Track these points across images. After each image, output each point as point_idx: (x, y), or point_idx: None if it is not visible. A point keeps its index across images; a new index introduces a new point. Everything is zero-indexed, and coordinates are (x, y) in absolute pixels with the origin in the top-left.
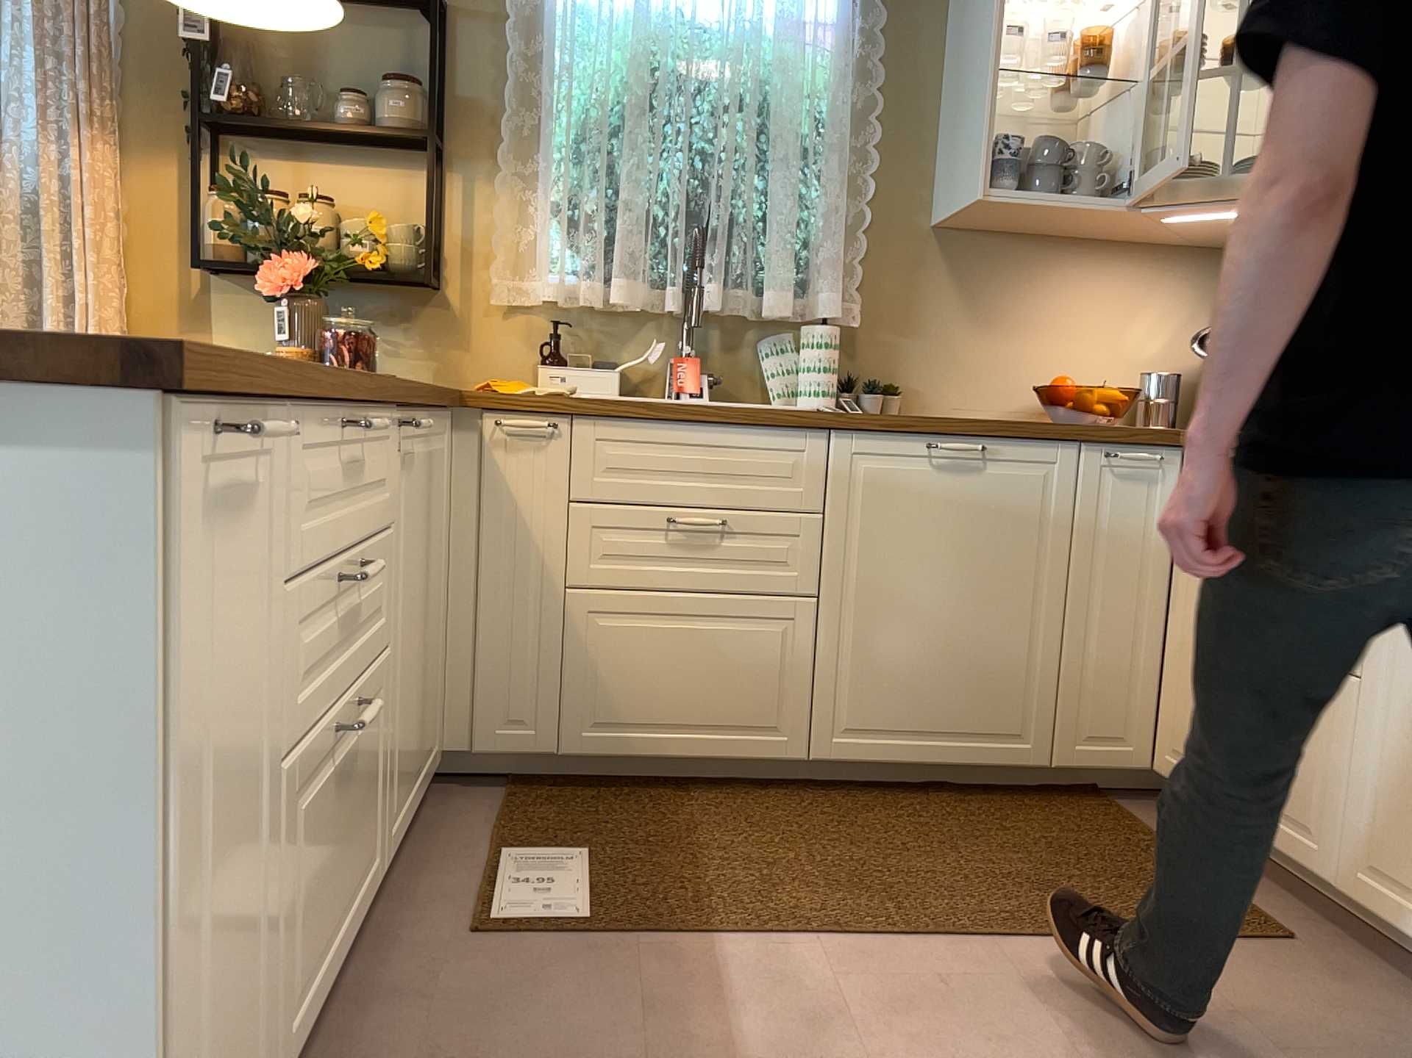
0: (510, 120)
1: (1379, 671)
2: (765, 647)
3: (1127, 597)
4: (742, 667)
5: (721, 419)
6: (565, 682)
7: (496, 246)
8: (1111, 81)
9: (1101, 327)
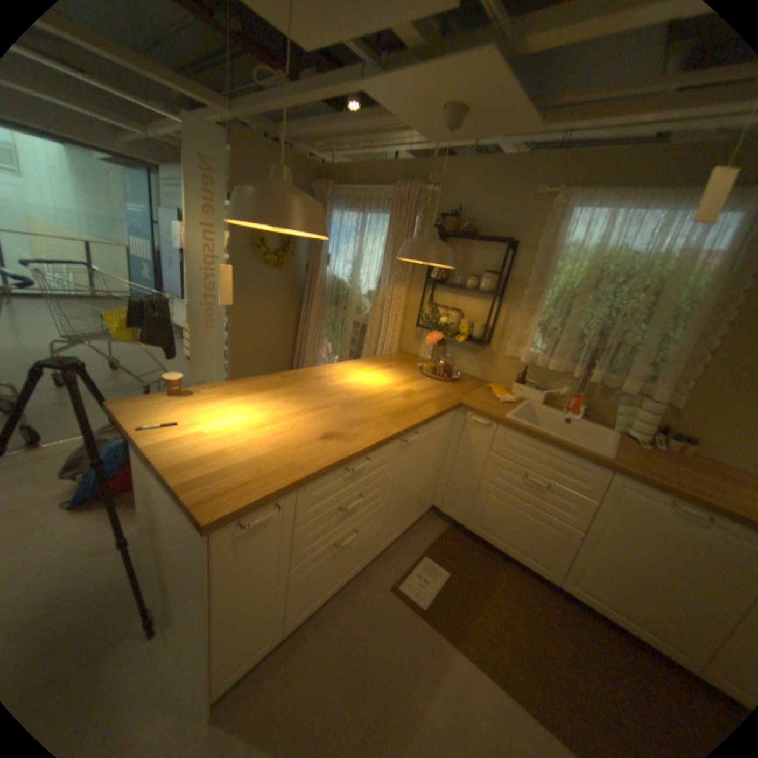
0: (530, 287)
1: None
2: (554, 538)
3: None
4: (542, 540)
5: (560, 448)
6: (474, 507)
7: (511, 335)
8: None
9: None
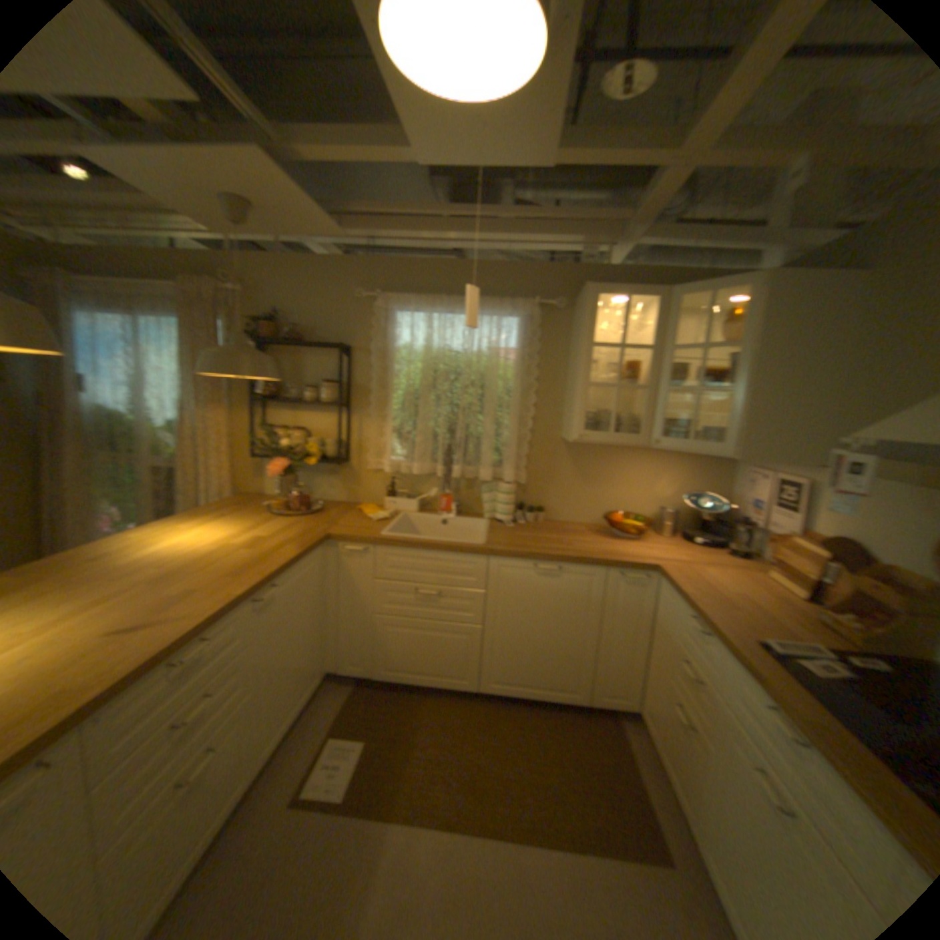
0: (377, 394)
1: (723, 757)
2: (460, 645)
3: (631, 638)
4: (450, 652)
5: (440, 550)
6: (376, 651)
7: (371, 447)
8: (639, 387)
9: (643, 483)
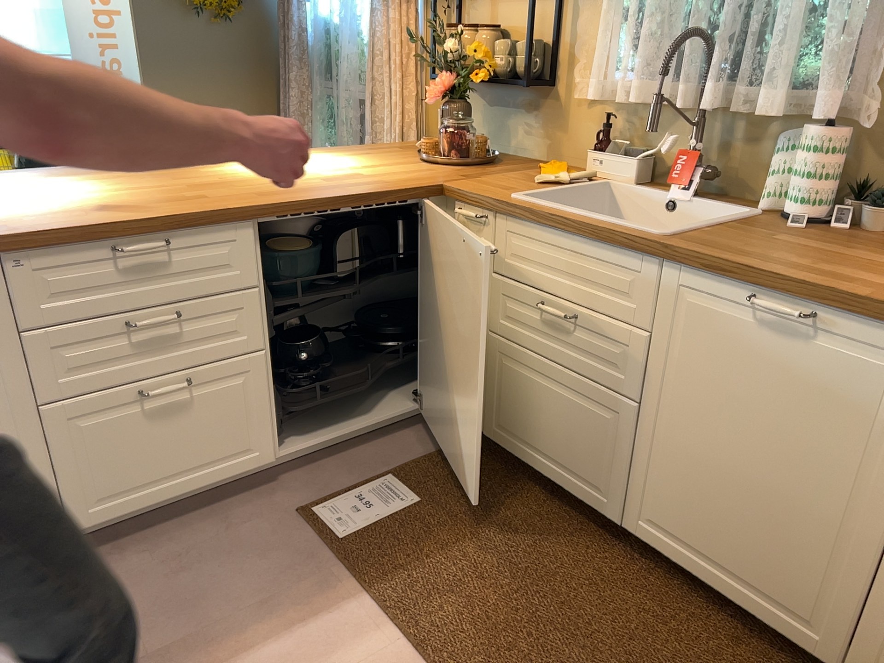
0: None
1: None
2: (596, 423)
3: None
4: (580, 431)
5: (575, 232)
6: (487, 390)
7: (576, 54)
8: None
9: None
